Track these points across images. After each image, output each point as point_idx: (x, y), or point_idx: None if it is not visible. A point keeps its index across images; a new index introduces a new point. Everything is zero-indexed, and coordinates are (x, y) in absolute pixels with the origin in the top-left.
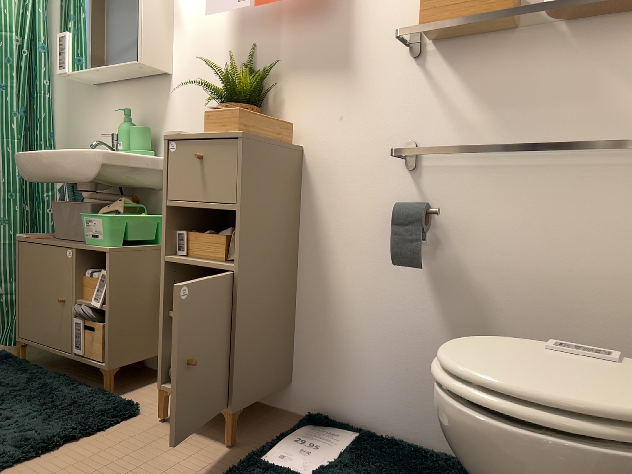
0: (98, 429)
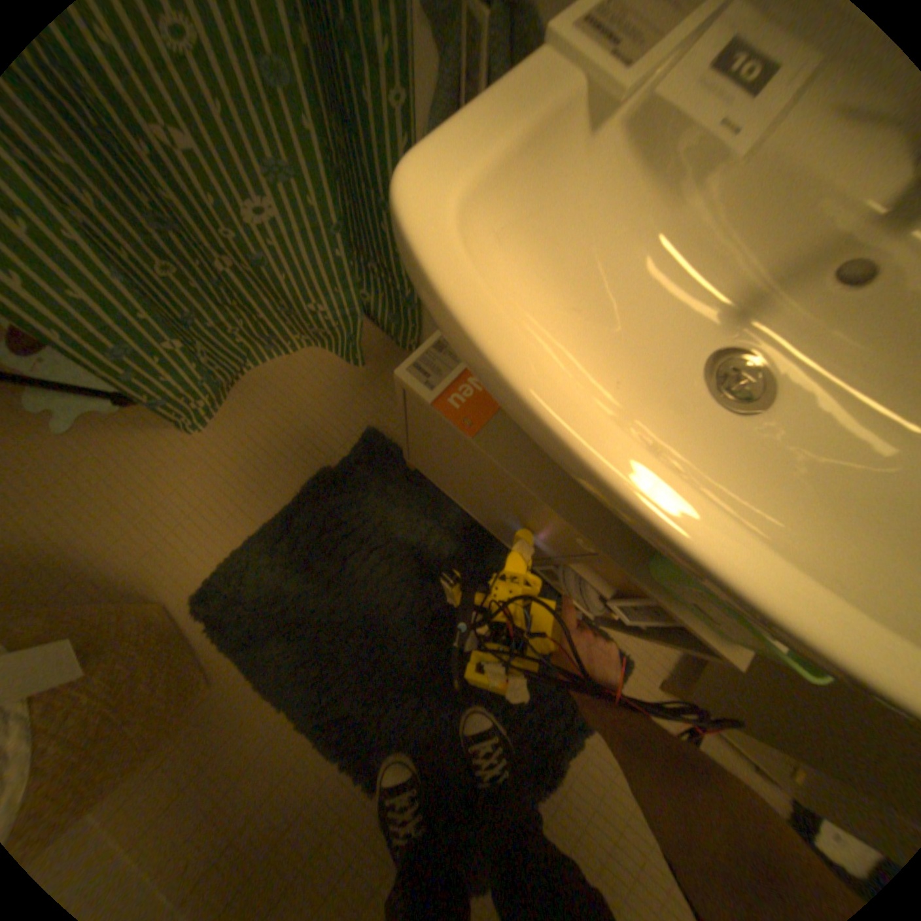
0: (597, 731)
